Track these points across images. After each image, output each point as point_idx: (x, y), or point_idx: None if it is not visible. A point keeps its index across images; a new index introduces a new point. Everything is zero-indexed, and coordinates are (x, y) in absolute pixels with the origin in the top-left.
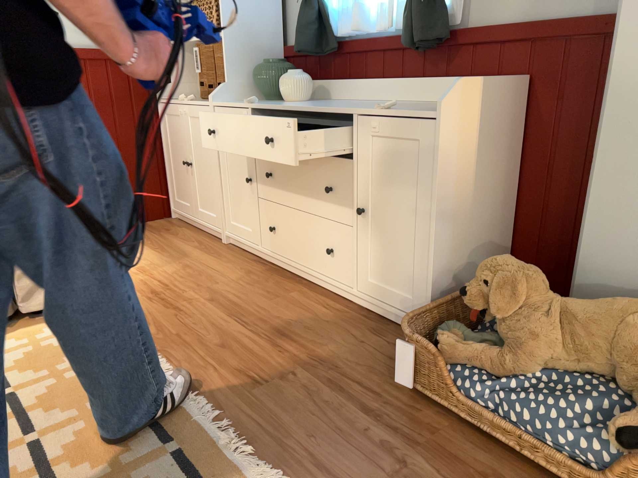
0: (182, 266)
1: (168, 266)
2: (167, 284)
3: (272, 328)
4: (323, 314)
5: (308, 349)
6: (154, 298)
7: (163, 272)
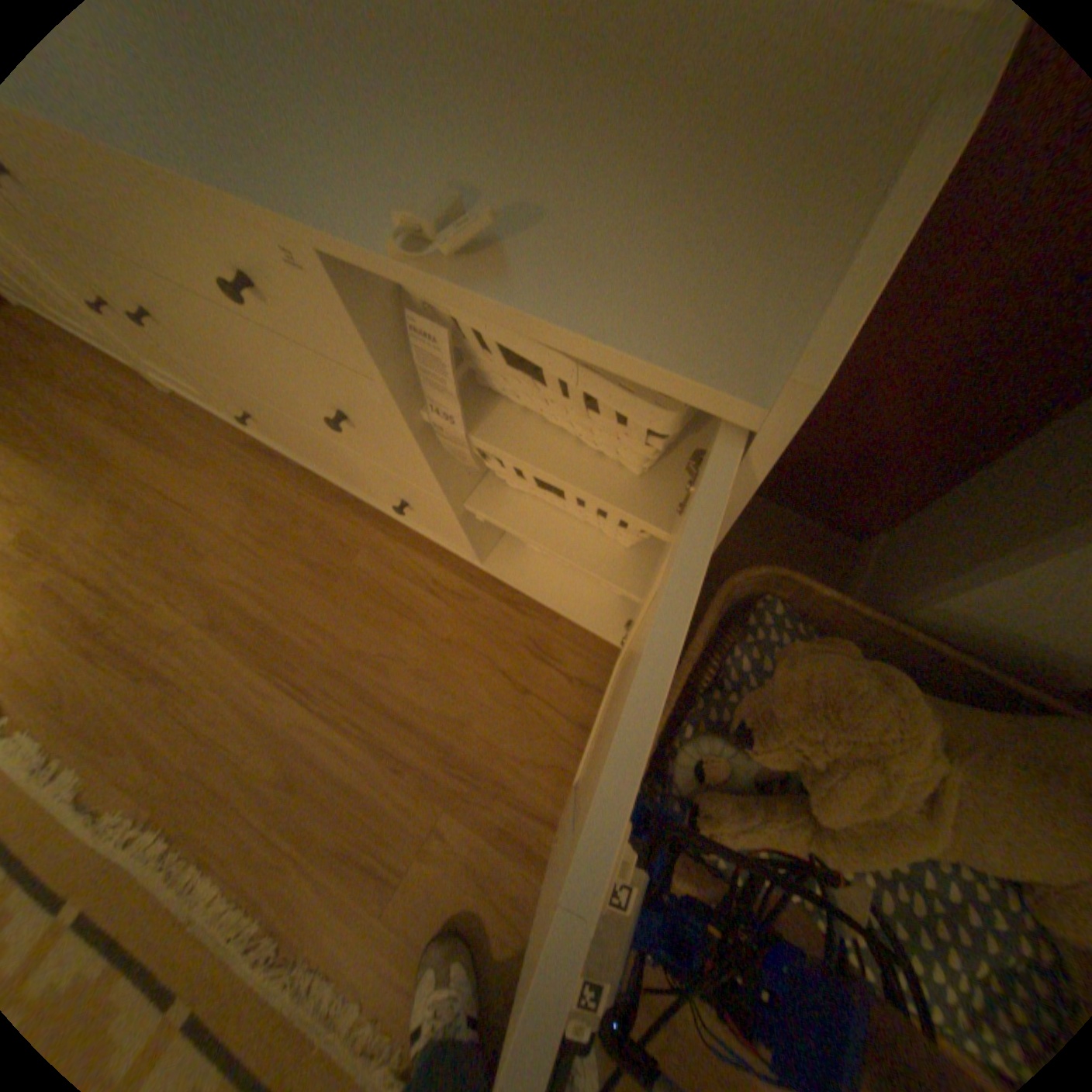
0: (110, 507)
1: (80, 516)
2: (102, 588)
3: (358, 691)
4: (435, 615)
5: (442, 743)
6: (96, 649)
7: (77, 541)
